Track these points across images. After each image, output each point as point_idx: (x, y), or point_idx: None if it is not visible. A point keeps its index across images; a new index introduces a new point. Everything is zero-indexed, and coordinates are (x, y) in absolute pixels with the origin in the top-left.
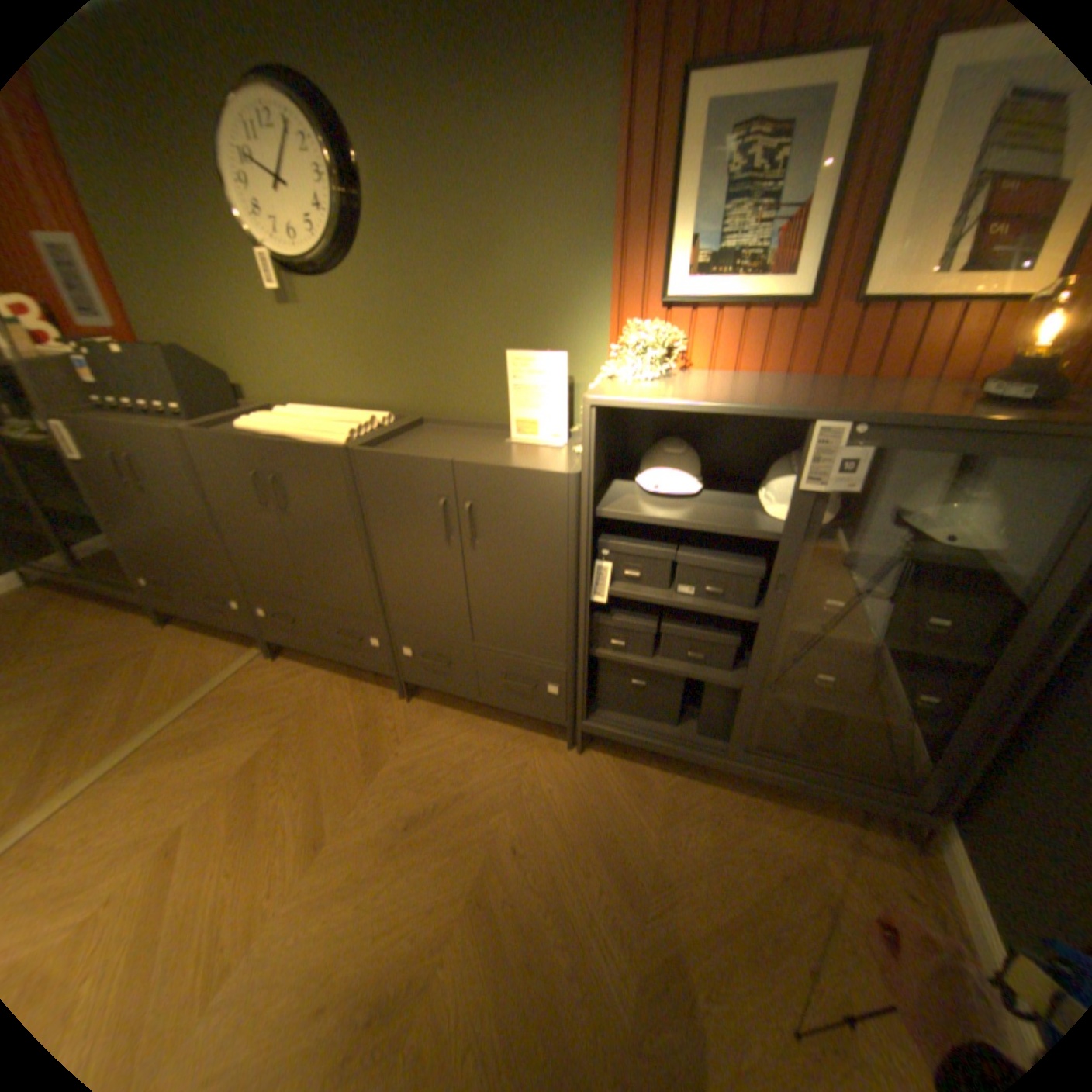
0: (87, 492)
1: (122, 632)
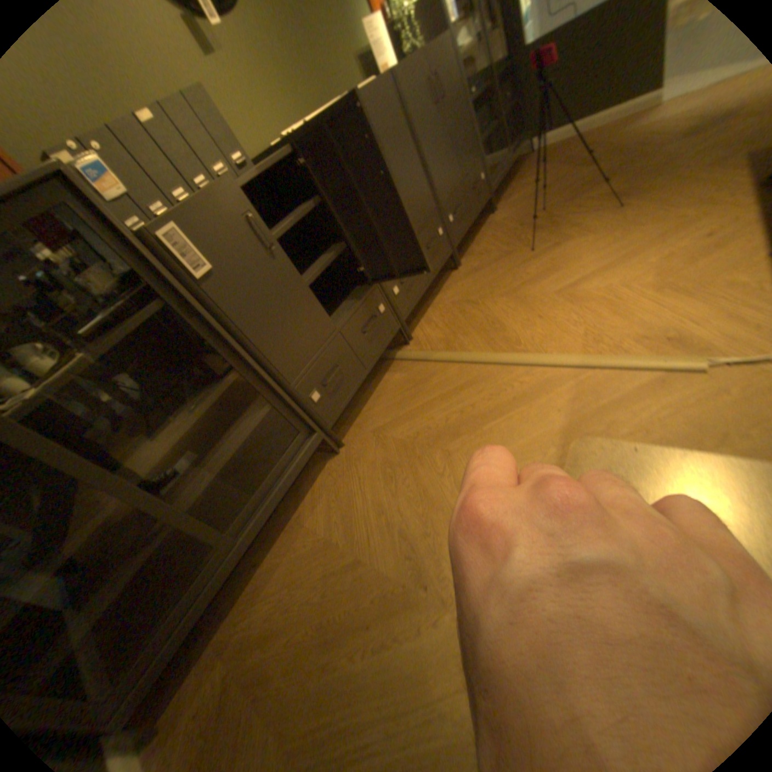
0: (233, 320)
1: (339, 477)
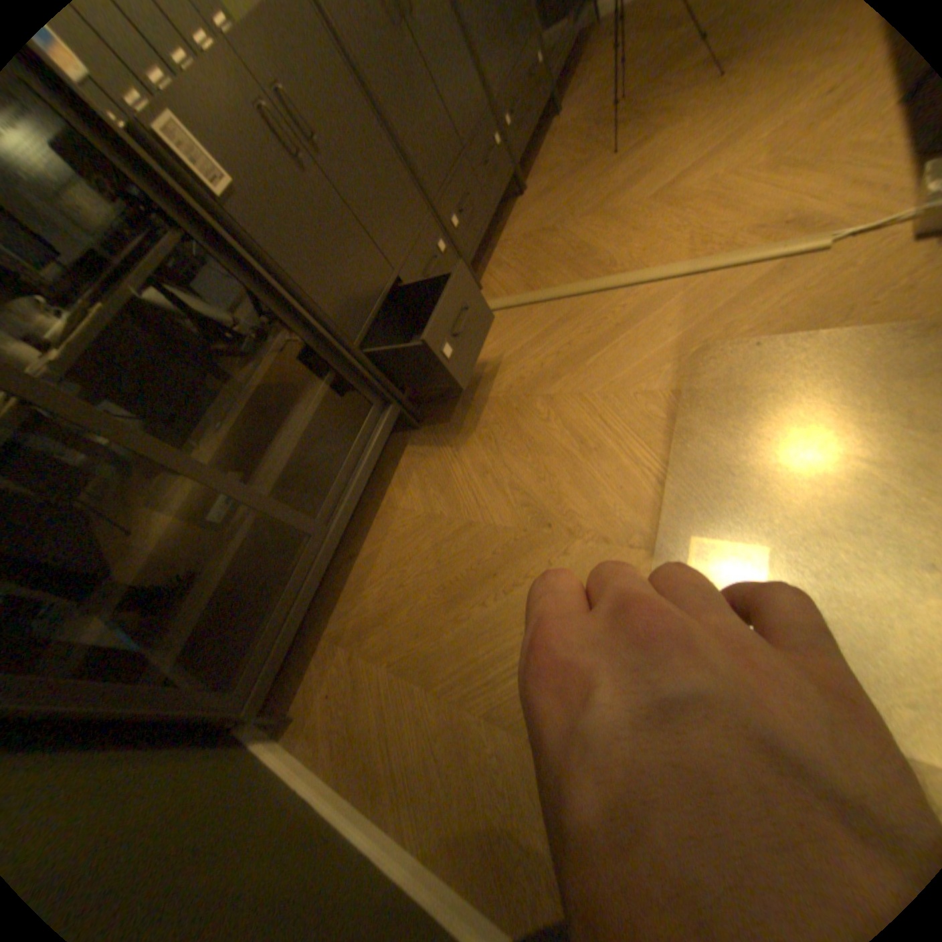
0: (272, 257)
1: (427, 452)
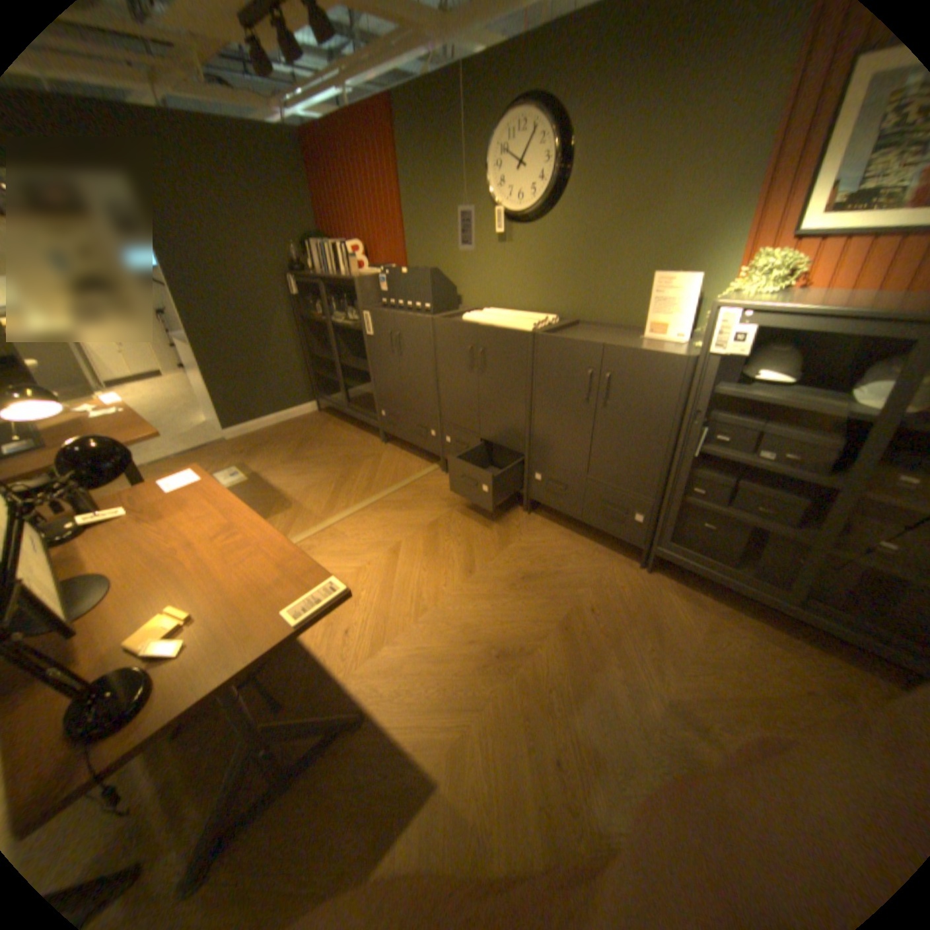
0: (371, 356)
1: (367, 443)
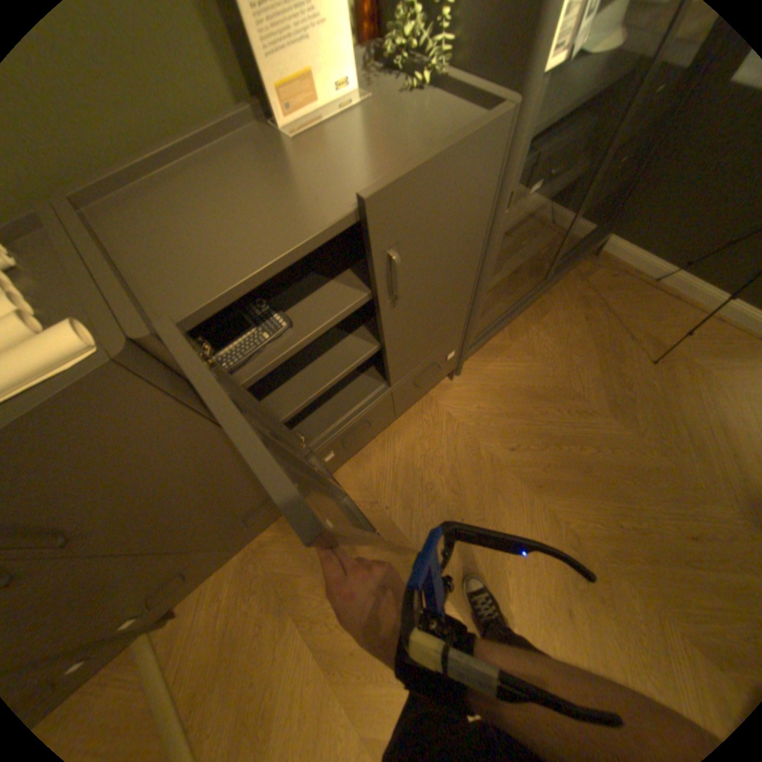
0: None
1: None
